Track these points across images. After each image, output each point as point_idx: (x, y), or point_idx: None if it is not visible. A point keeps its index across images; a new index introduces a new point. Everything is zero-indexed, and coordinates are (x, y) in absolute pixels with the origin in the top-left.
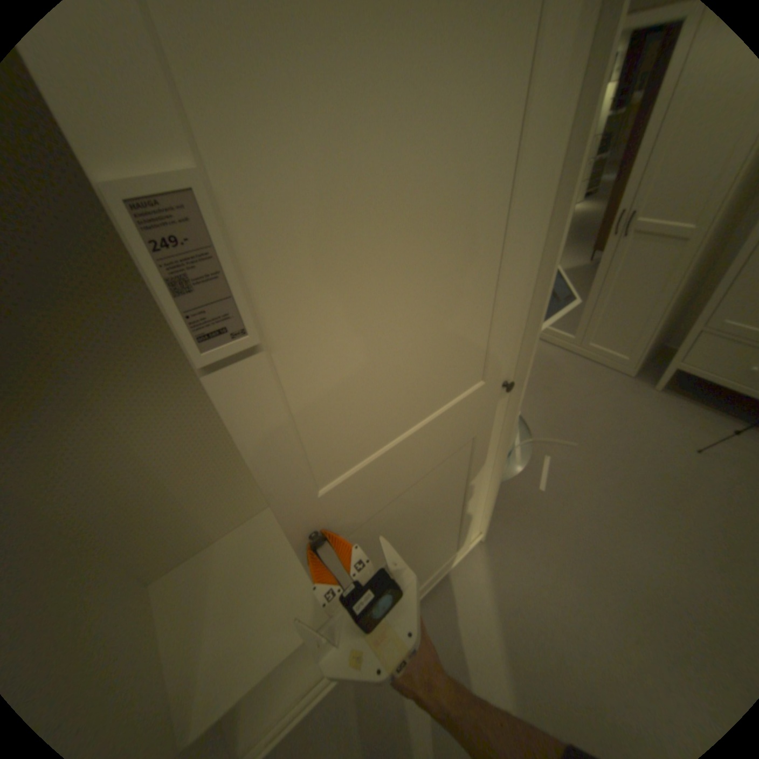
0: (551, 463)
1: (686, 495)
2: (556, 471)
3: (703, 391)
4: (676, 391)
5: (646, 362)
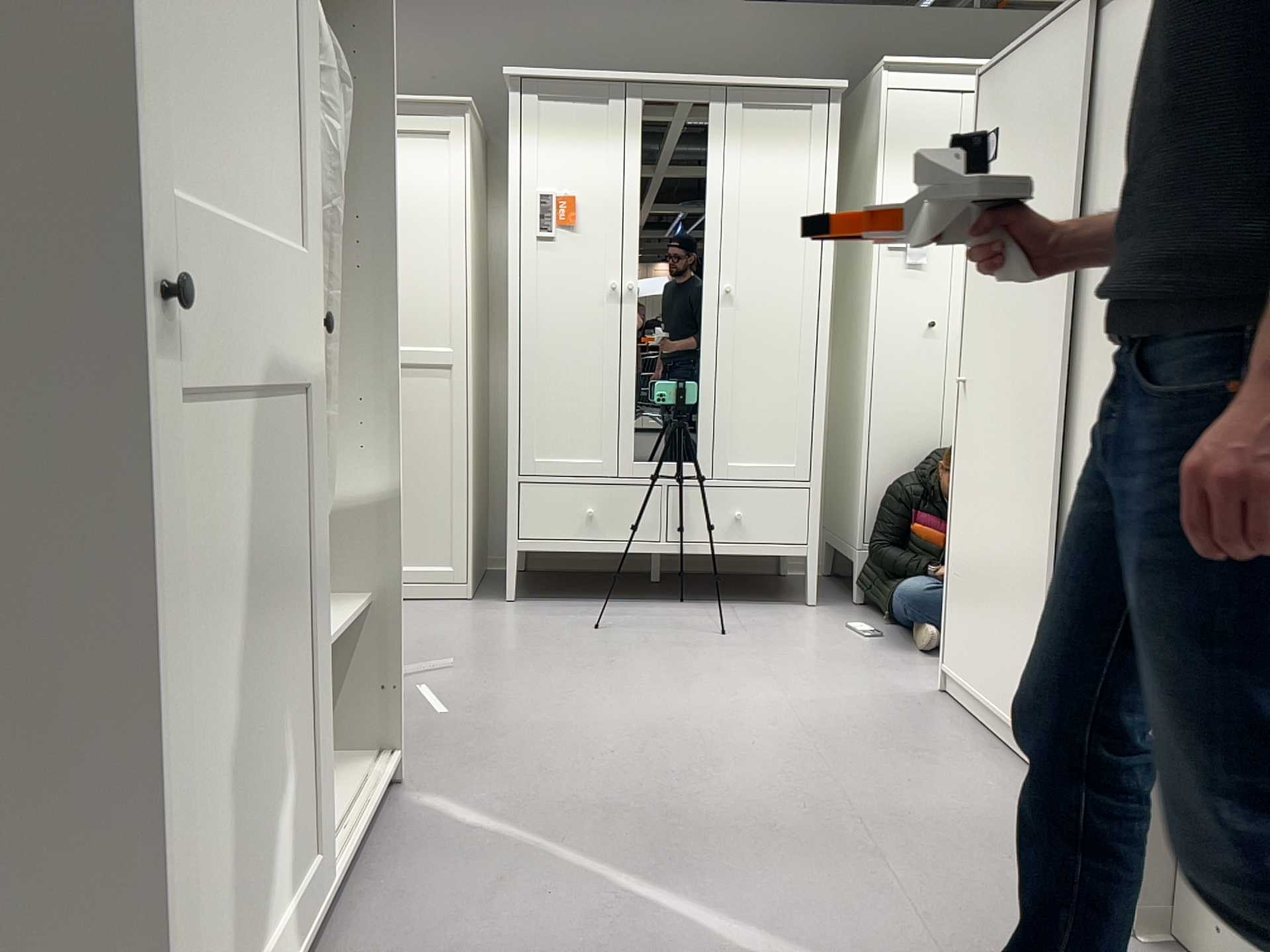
0: (430, 691)
1: (612, 659)
2: (445, 694)
3: (560, 591)
4: (532, 598)
5: (476, 578)
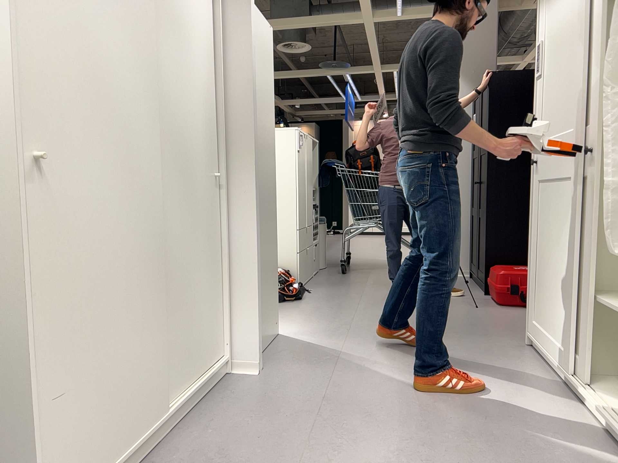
0: None
1: None
2: None
3: None
4: None
5: None
